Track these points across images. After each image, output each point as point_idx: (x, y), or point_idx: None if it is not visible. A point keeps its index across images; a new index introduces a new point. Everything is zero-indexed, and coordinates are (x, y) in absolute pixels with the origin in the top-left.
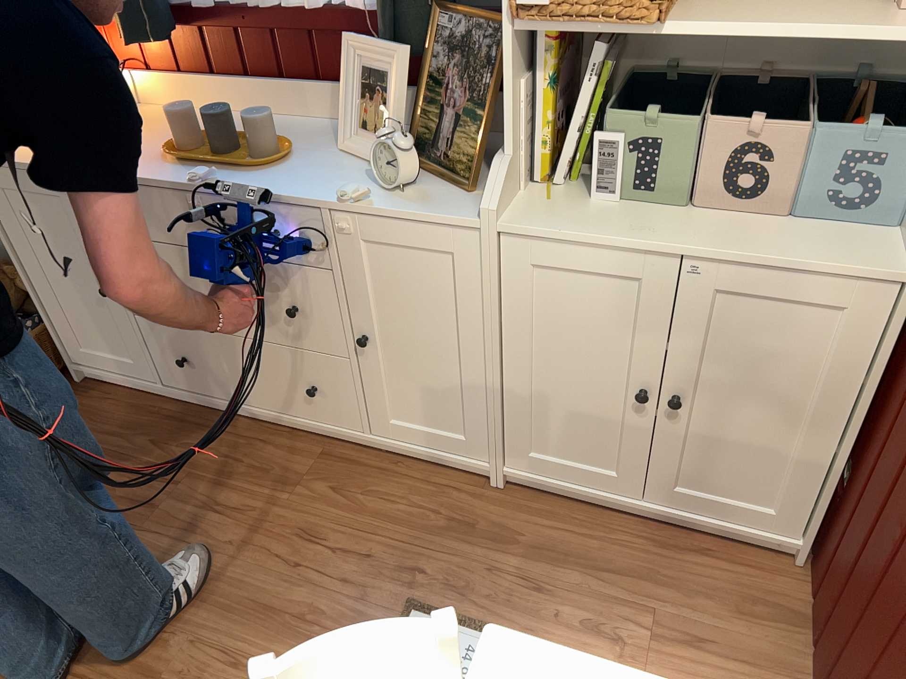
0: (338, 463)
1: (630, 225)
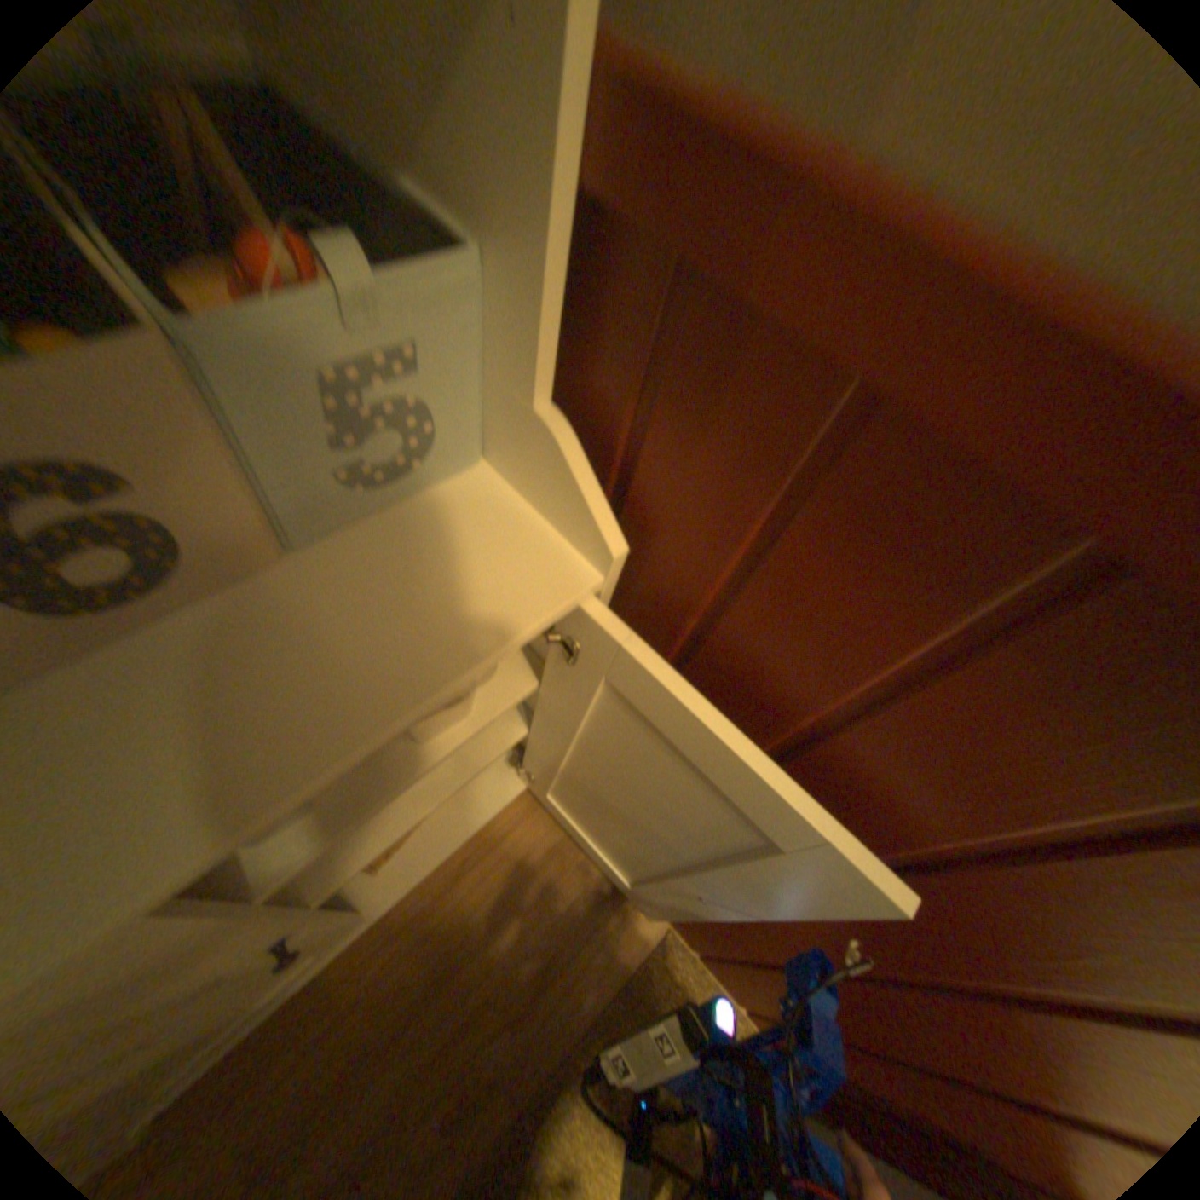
0: None
1: None
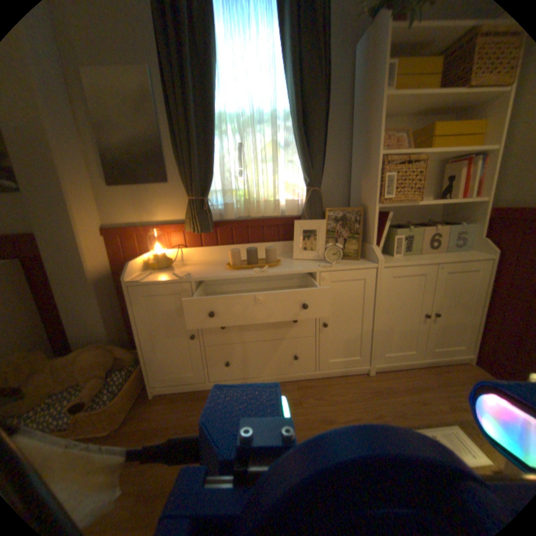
0: (308, 391)
1: (415, 259)
